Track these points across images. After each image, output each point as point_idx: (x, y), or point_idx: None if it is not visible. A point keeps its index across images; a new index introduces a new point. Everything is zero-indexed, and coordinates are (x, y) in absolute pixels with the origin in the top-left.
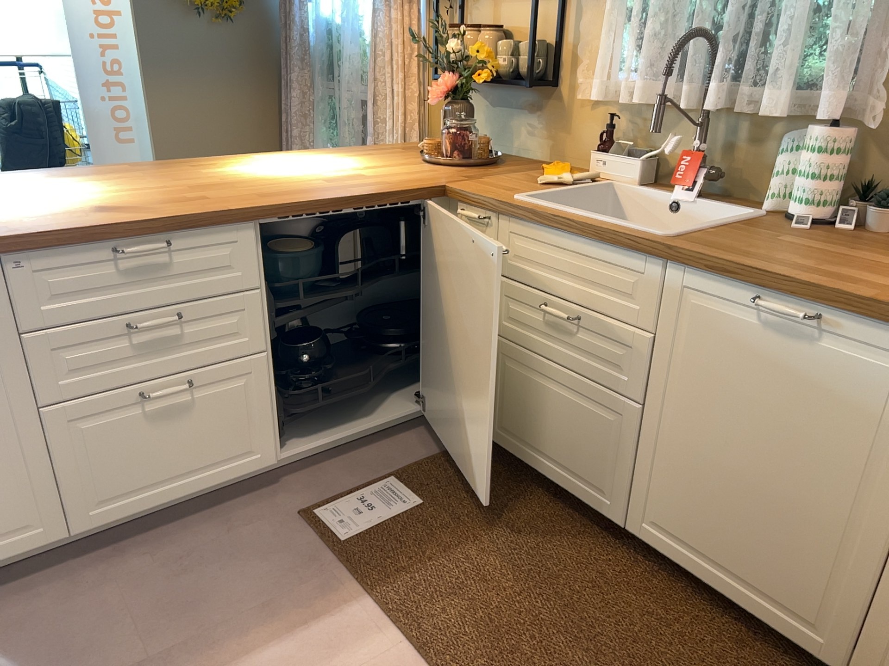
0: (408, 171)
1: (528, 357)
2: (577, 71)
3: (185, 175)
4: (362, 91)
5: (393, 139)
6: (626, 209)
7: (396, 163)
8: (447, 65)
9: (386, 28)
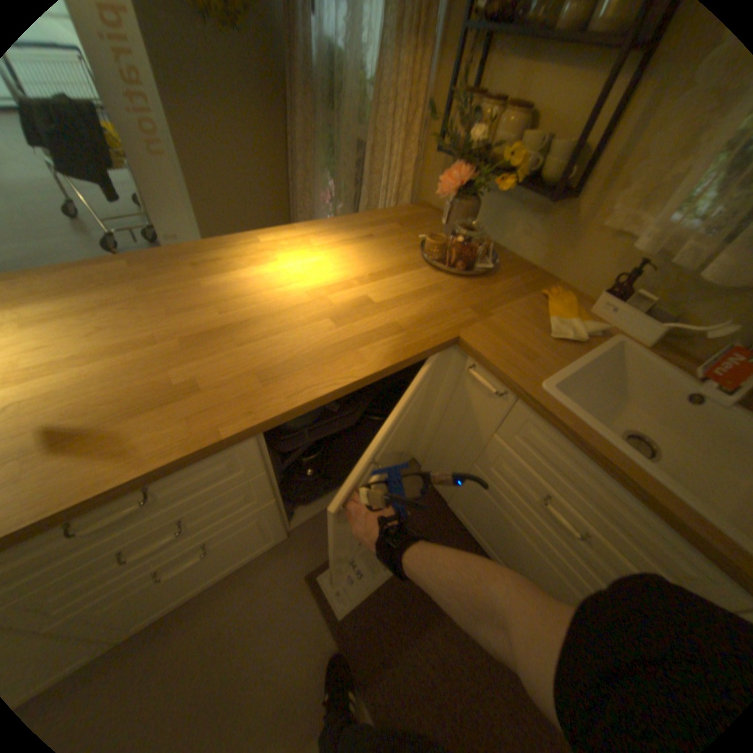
0: (416, 290)
1: (510, 506)
2: (618, 186)
3: (182, 296)
4: (360, 131)
5: (387, 194)
6: (635, 373)
7: (400, 263)
8: (467, 150)
9: (393, 67)
